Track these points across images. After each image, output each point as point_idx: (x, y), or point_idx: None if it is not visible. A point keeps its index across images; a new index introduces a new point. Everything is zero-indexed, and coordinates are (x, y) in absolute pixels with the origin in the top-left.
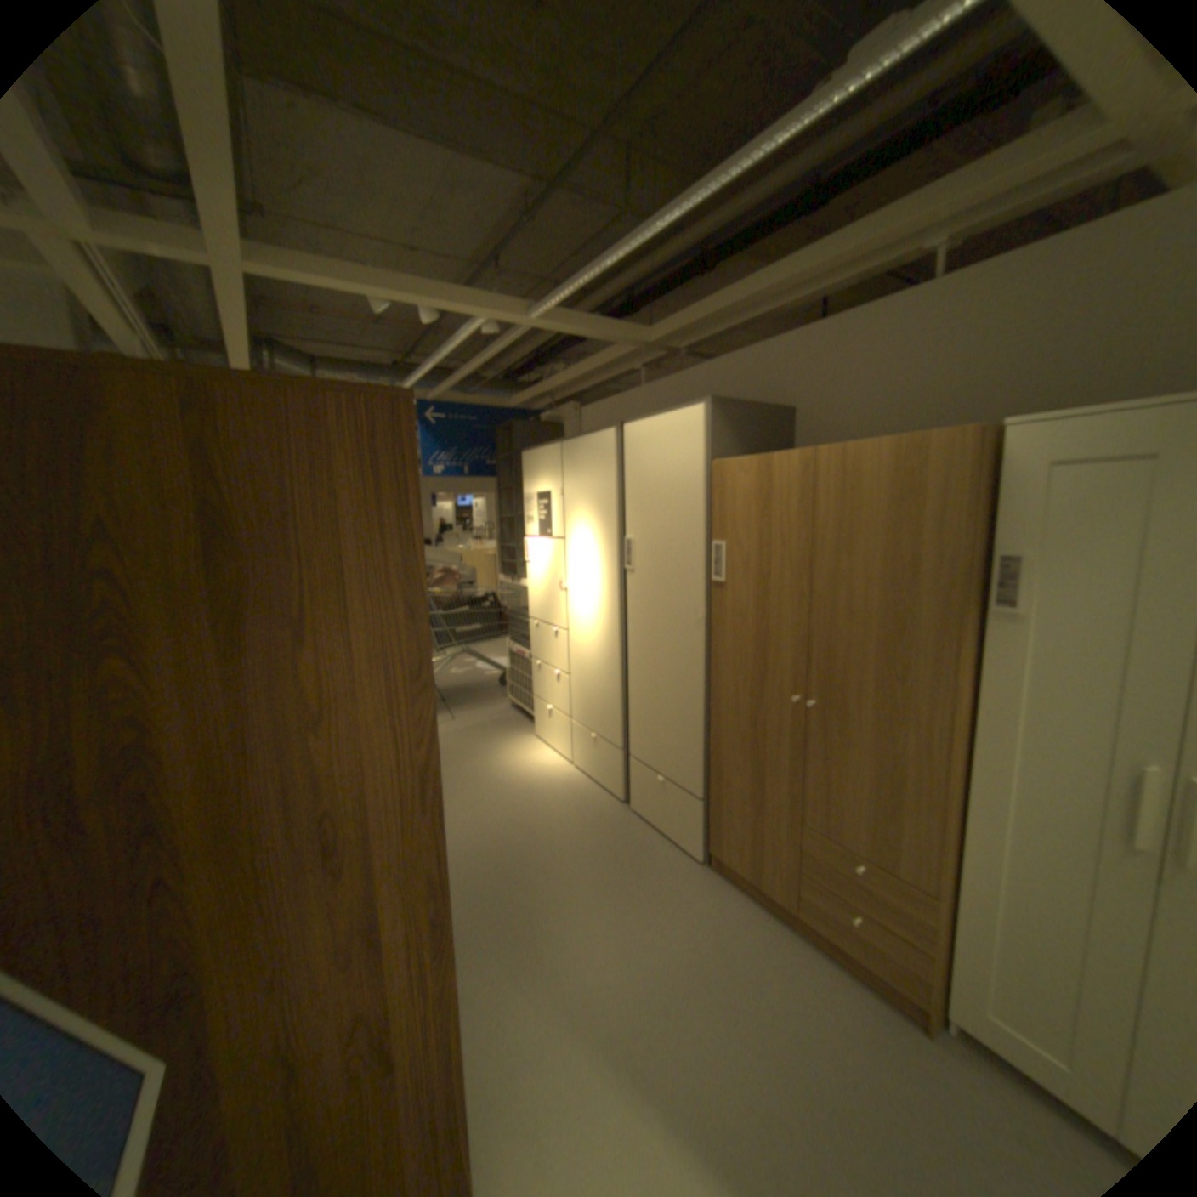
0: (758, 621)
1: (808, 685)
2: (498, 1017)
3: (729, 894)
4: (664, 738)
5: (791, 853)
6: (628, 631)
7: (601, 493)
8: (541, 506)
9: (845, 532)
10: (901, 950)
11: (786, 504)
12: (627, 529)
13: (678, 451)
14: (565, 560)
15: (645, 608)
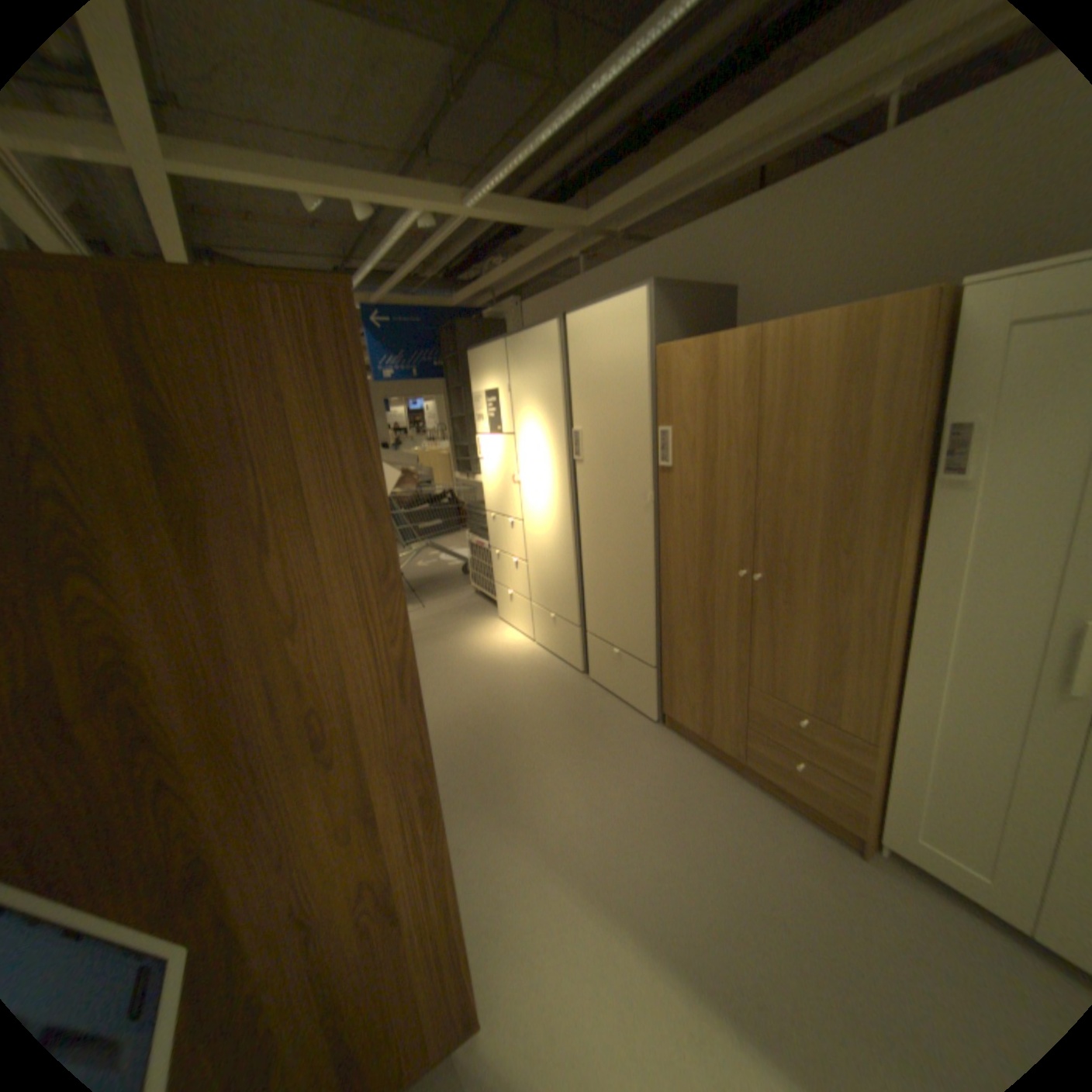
0: (706, 502)
1: (755, 560)
2: (486, 862)
3: (682, 748)
4: (618, 614)
5: (739, 711)
6: (581, 519)
7: (548, 386)
8: (490, 403)
9: (793, 410)
10: (841, 789)
11: (733, 384)
12: (575, 420)
13: (622, 338)
14: (516, 454)
15: (595, 496)
